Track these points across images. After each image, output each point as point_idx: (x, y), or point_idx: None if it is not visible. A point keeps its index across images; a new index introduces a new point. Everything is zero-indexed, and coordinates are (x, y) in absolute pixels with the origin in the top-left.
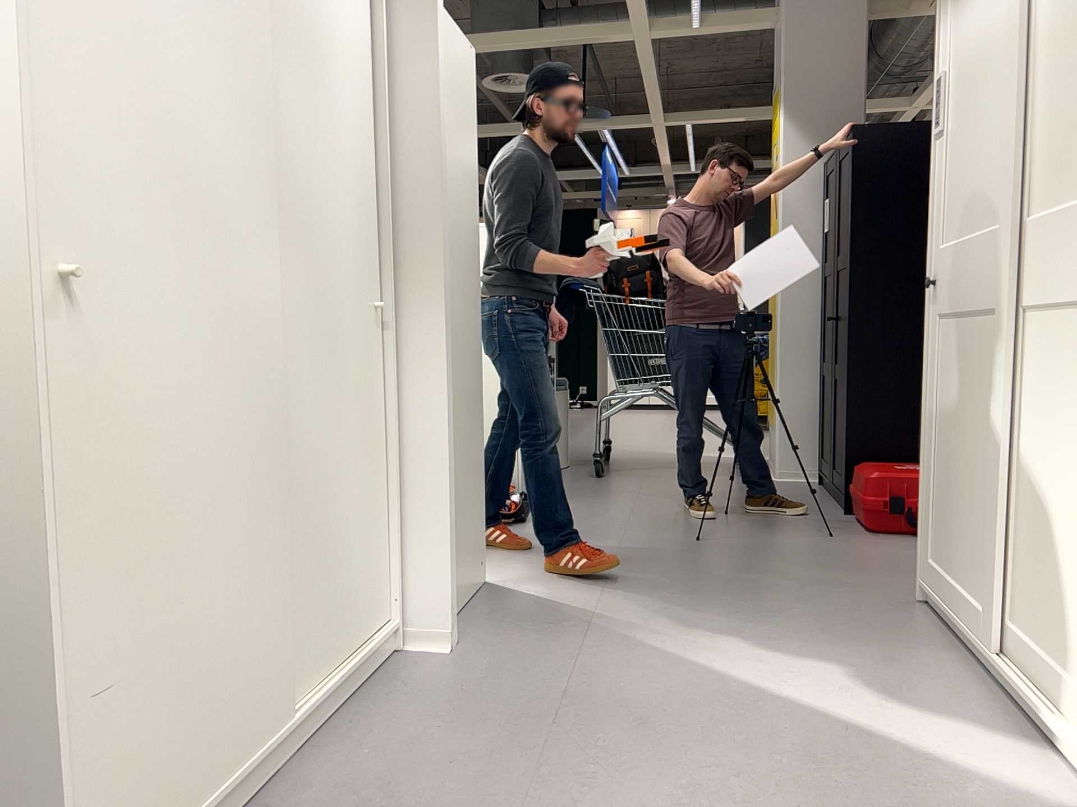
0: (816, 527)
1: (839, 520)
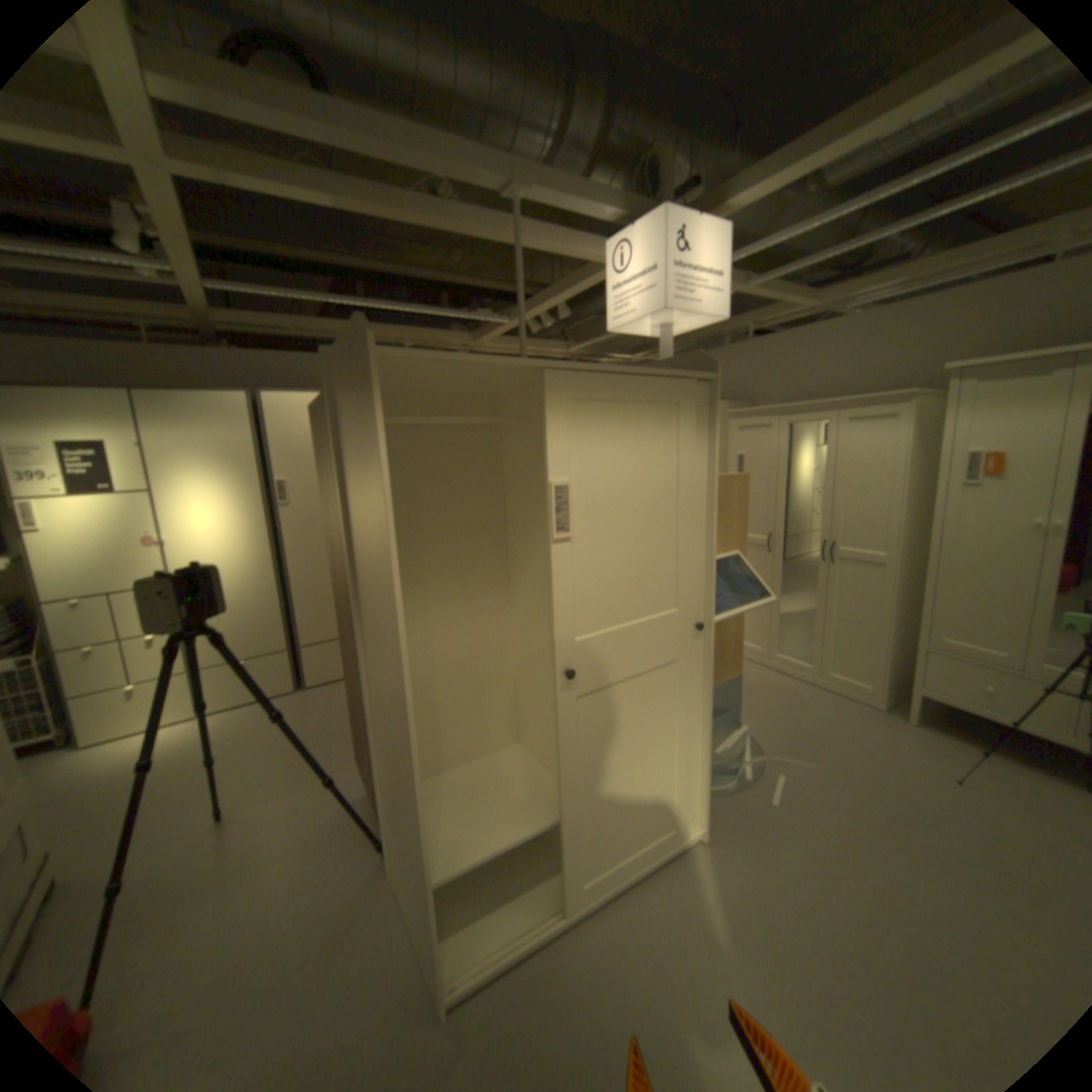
0: None
1: None
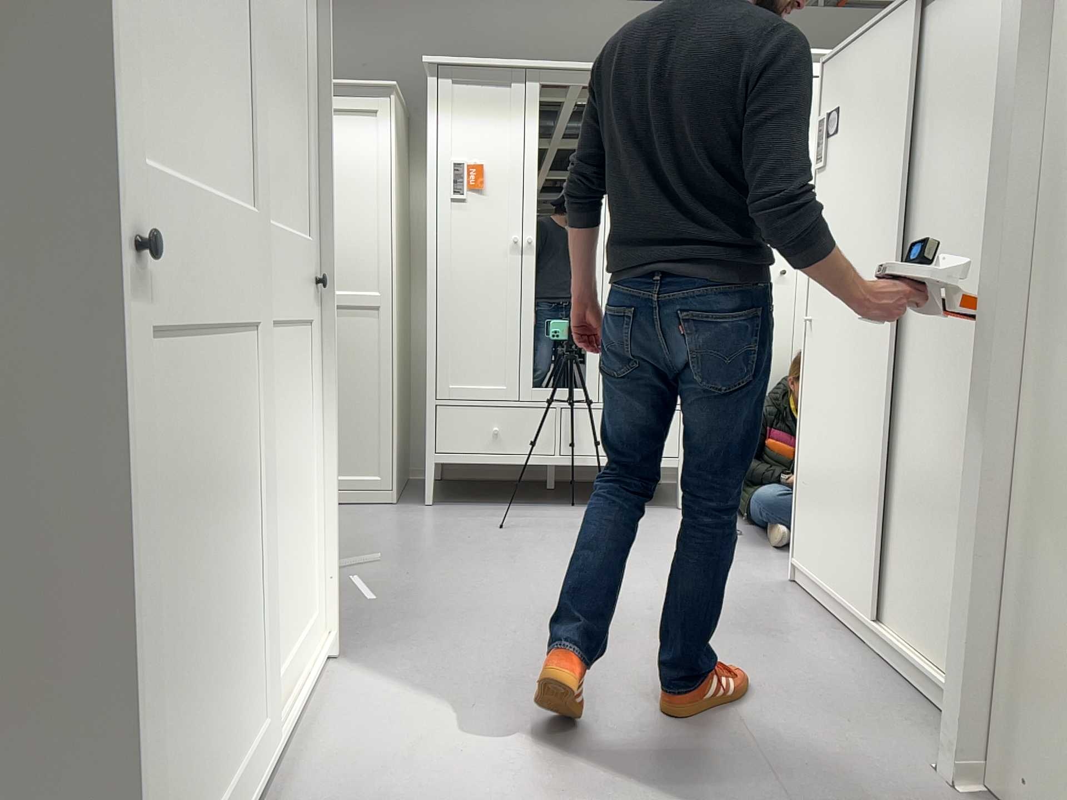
0: None
1: None
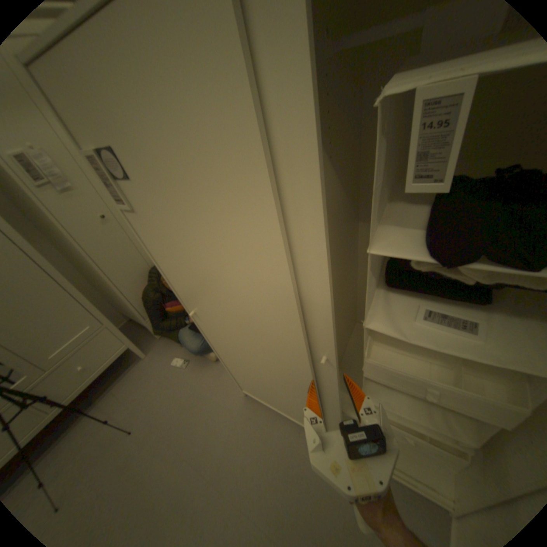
0: None
1: None
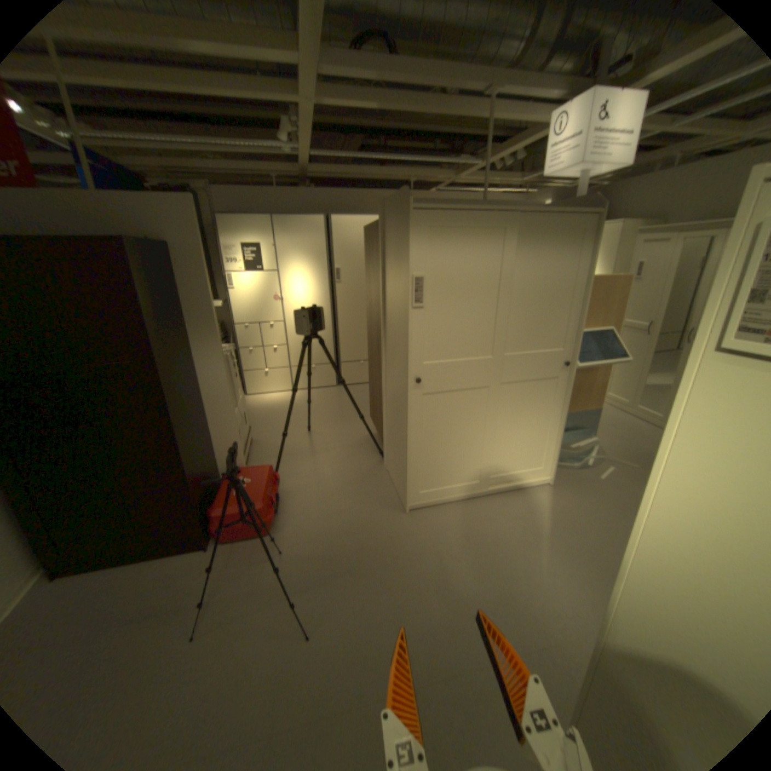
0: (256, 564)
1: (230, 552)
